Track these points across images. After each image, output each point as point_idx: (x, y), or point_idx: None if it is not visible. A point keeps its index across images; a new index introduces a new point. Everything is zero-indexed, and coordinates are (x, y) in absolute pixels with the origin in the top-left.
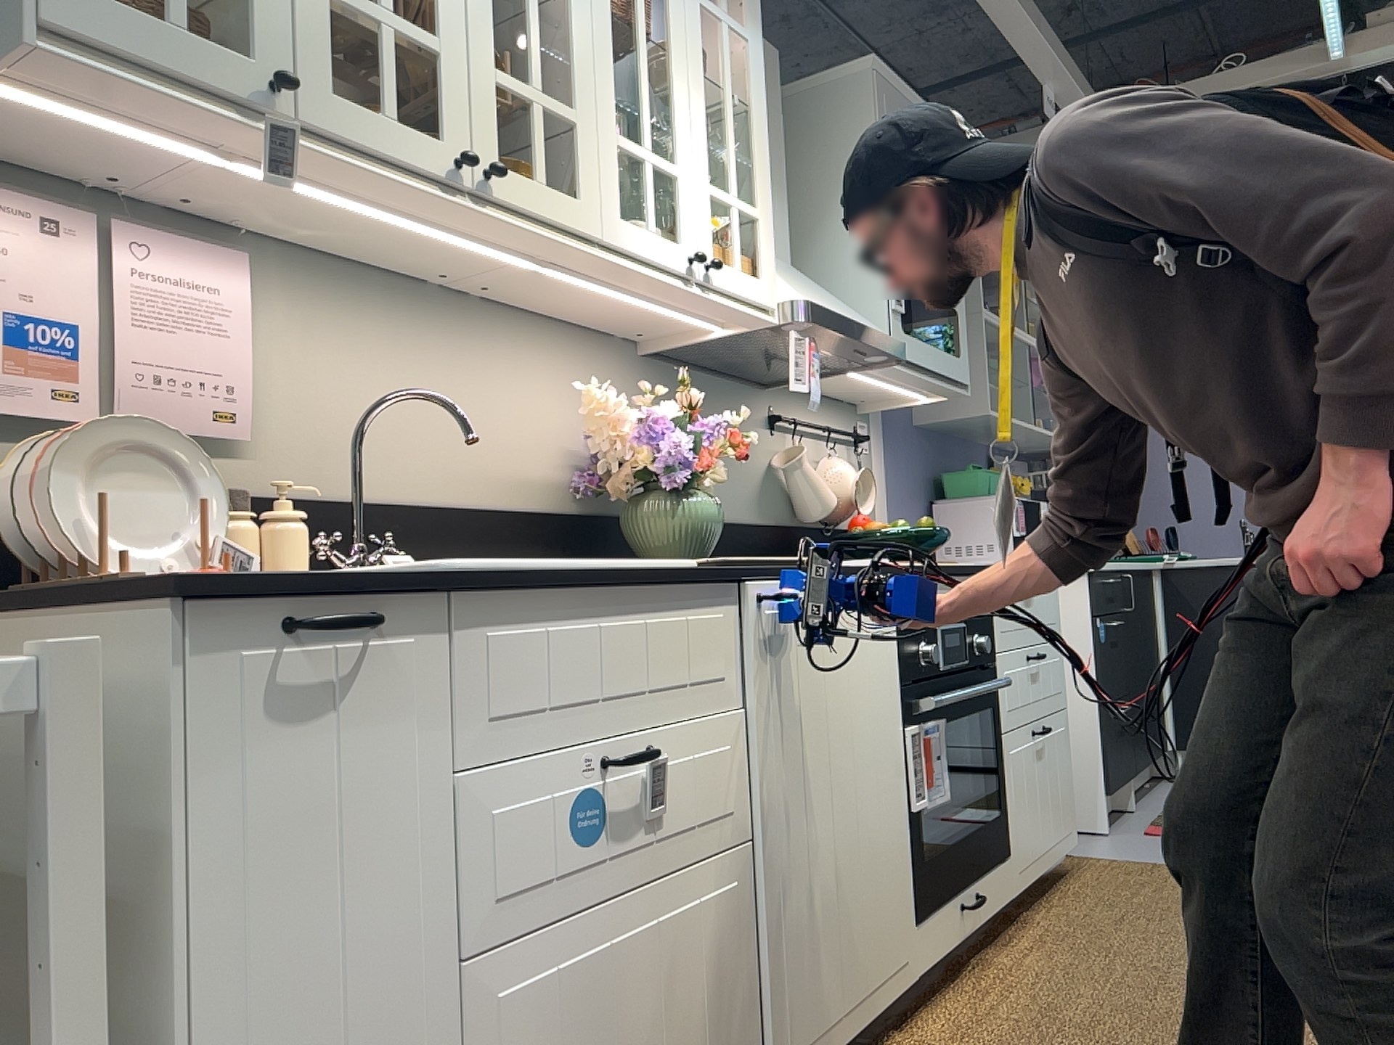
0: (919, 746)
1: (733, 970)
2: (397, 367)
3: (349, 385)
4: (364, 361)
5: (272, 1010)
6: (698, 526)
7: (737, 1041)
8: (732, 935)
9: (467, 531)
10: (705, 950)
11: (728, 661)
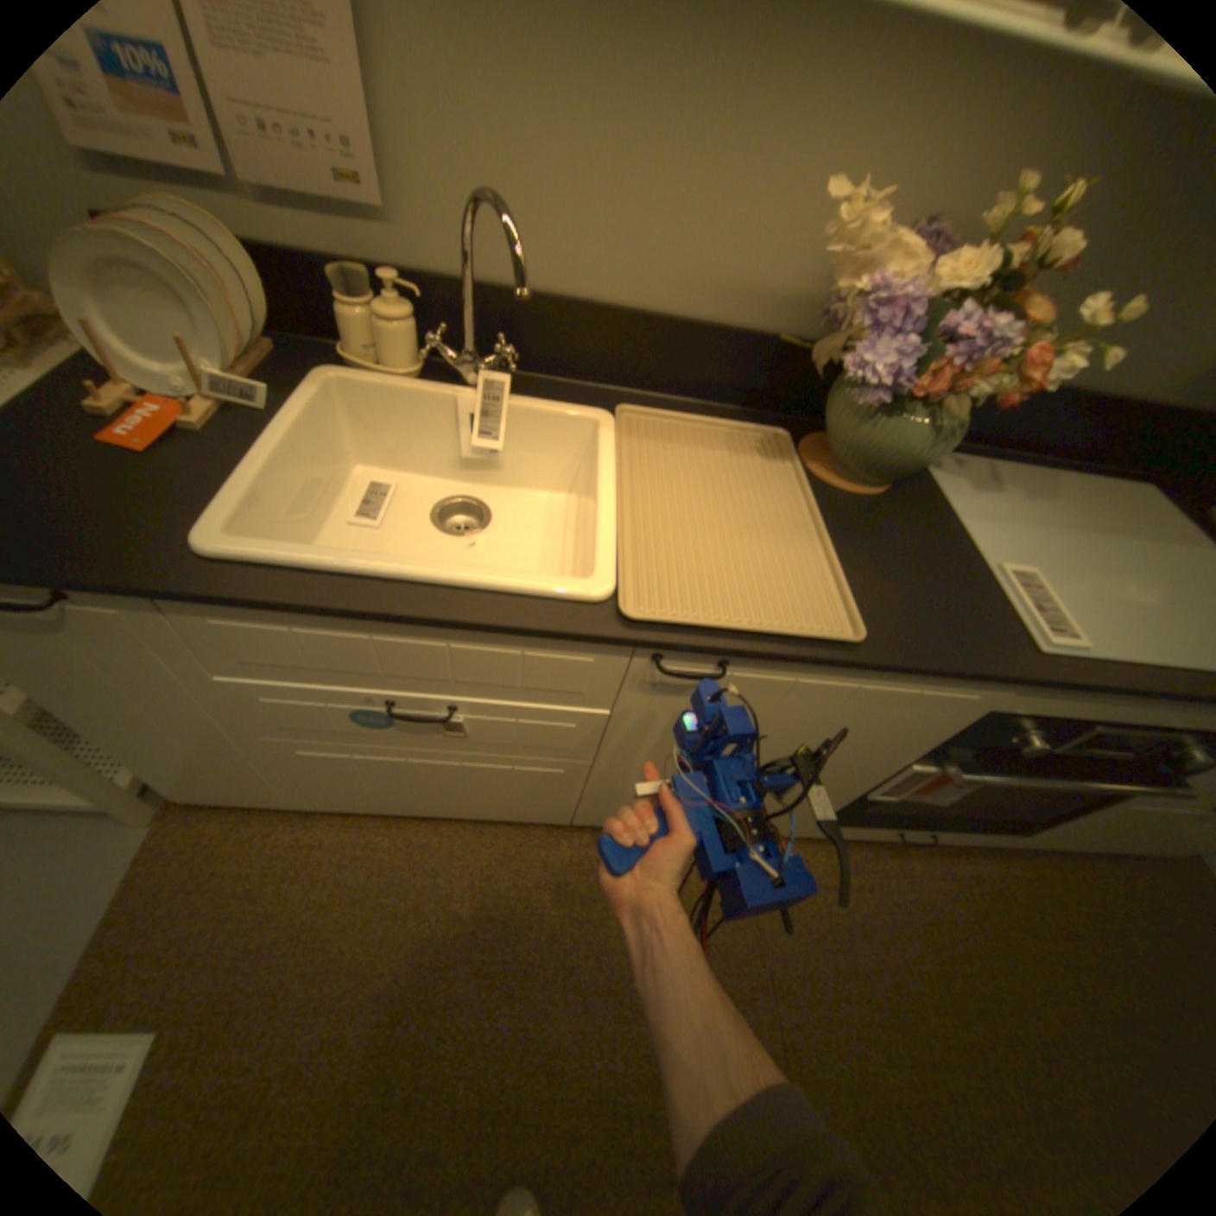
0: (934, 774)
1: (550, 794)
2: (588, 103)
3: (512, 133)
4: (538, 92)
5: (116, 722)
6: (895, 445)
7: (547, 809)
8: (552, 785)
9: (641, 338)
10: (518, 783)
11: (598, 686)
